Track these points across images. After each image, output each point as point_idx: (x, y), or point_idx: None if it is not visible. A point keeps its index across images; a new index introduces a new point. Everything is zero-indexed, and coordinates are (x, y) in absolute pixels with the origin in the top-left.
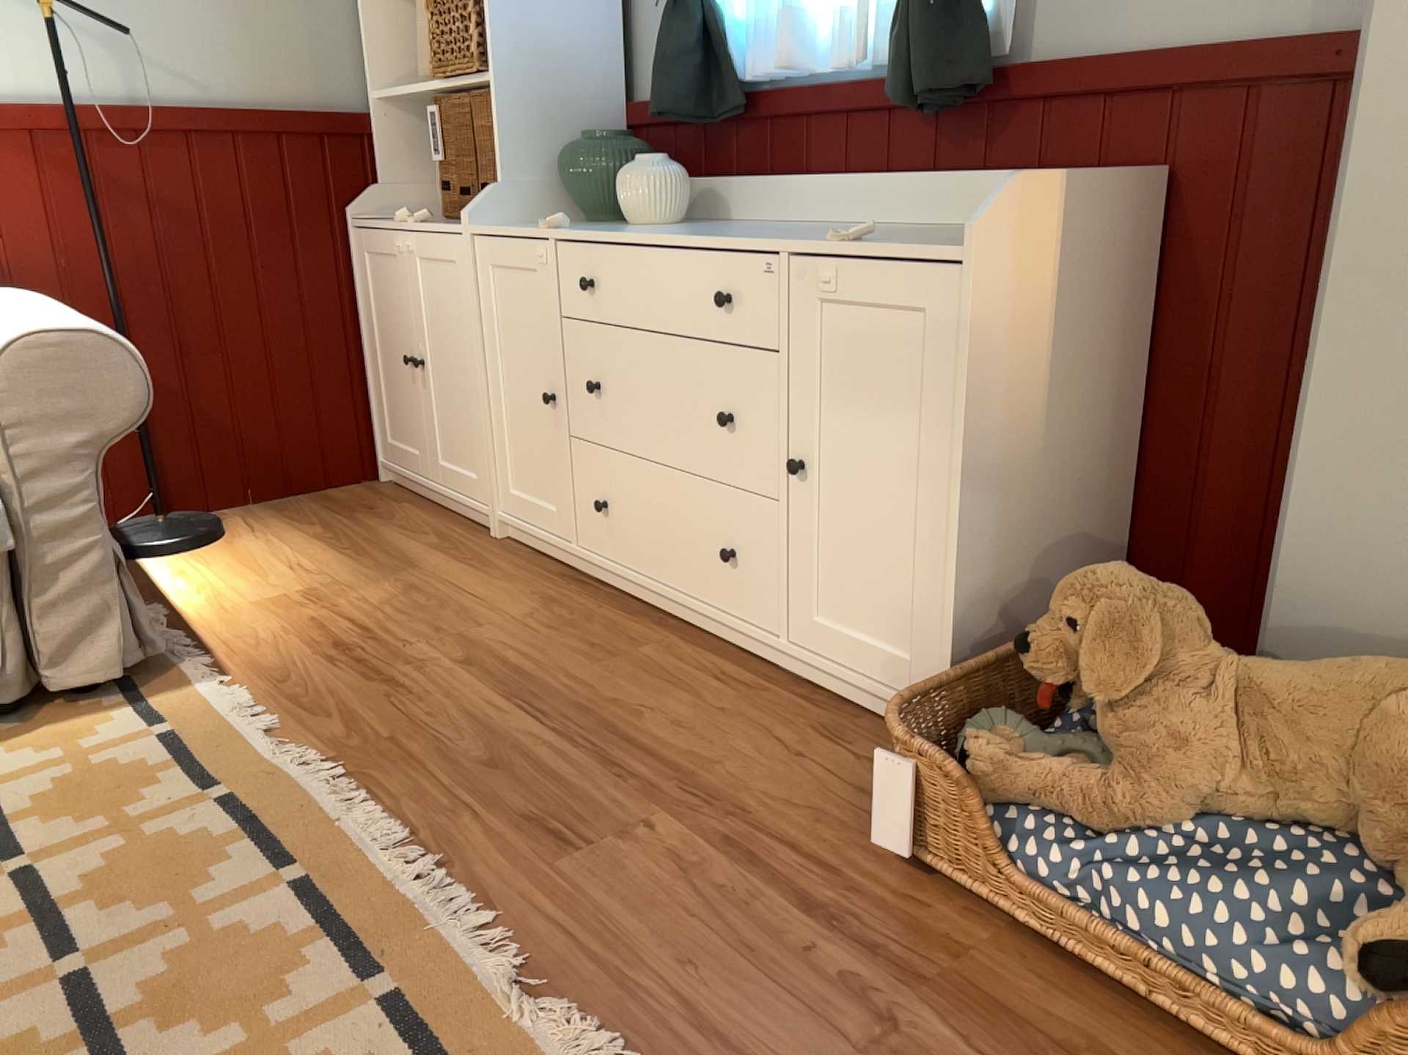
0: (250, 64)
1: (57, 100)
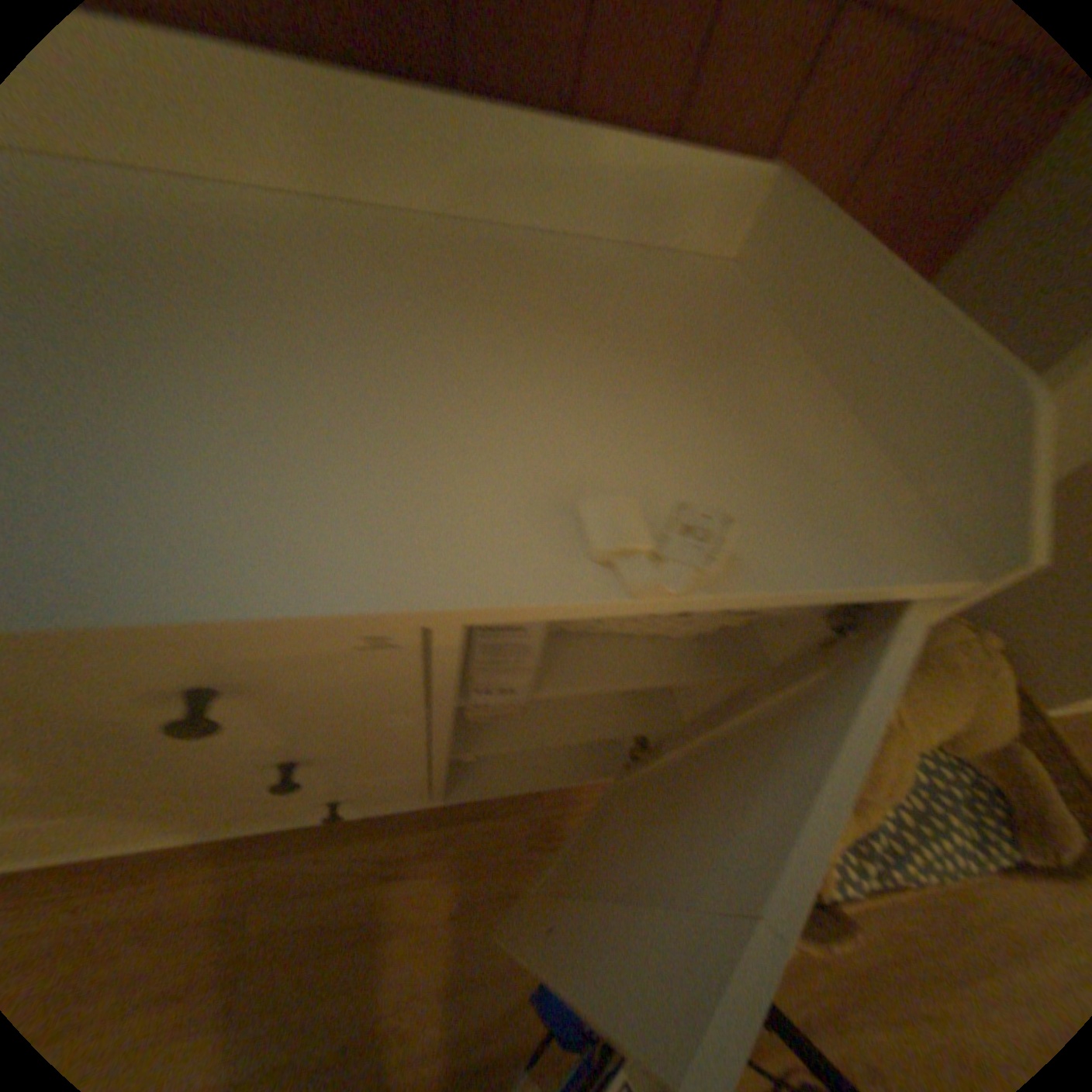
0: None
1: None
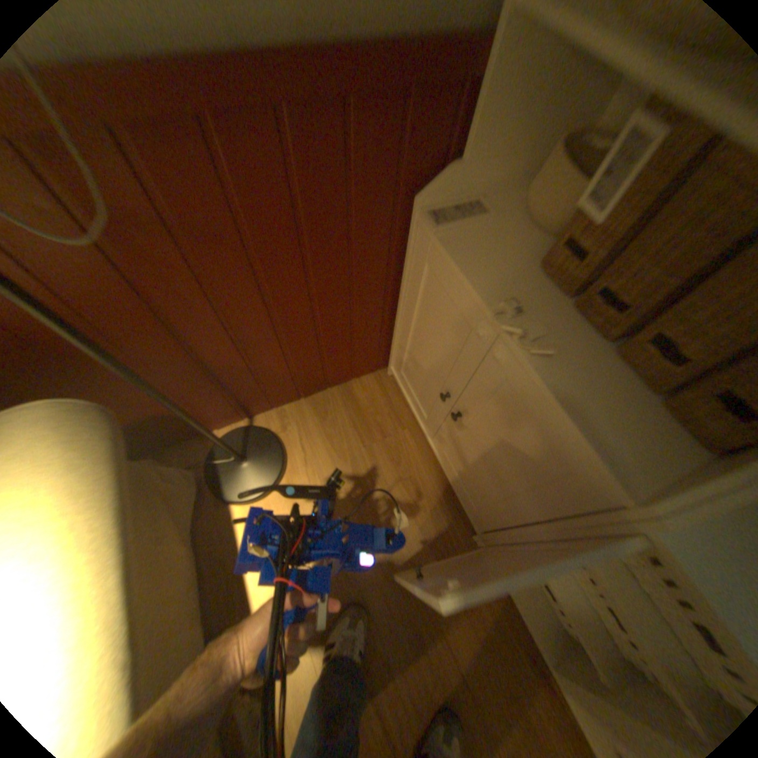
0: None
1: None
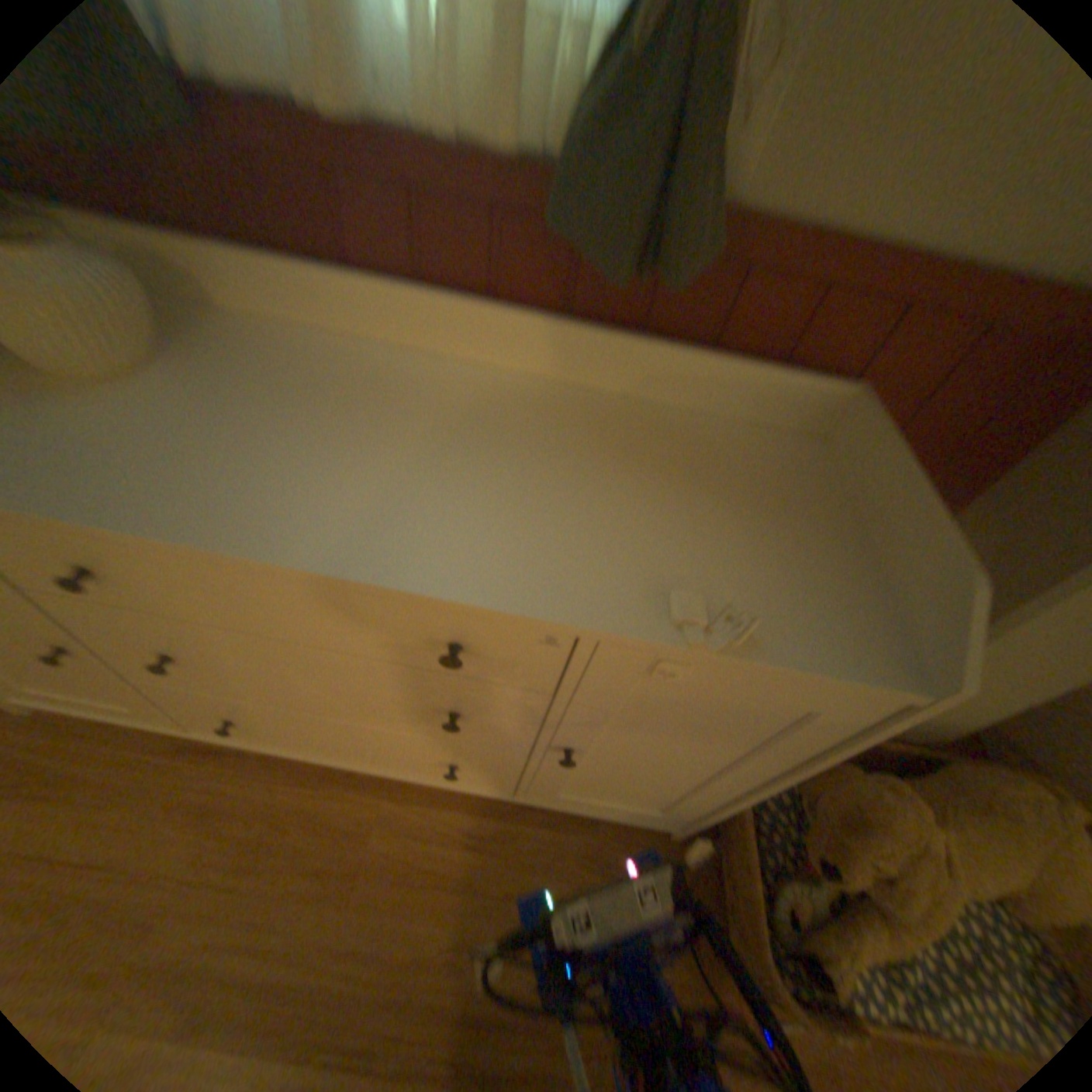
0: None
1: None
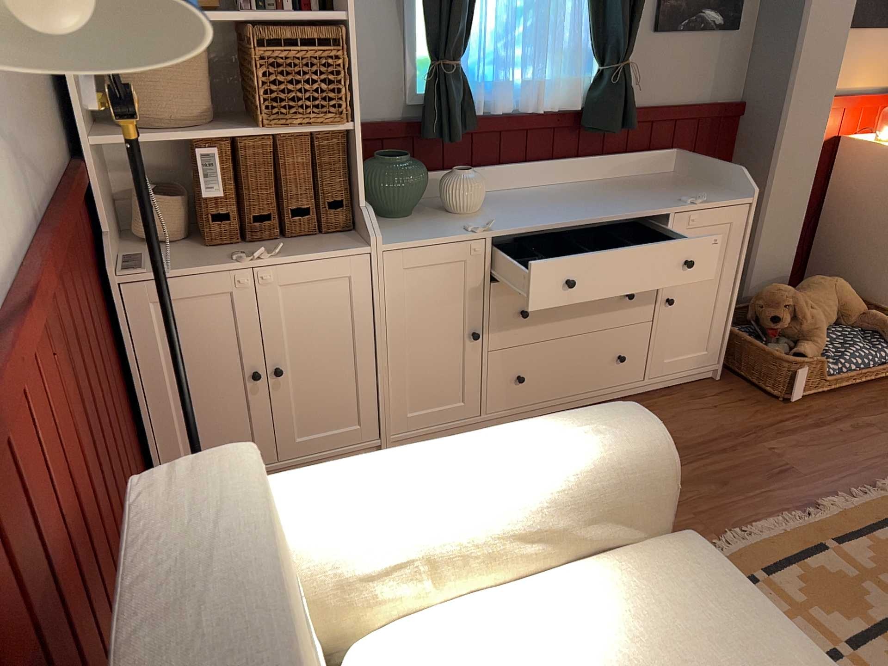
0: (39, 131)
1: (10, 245)
